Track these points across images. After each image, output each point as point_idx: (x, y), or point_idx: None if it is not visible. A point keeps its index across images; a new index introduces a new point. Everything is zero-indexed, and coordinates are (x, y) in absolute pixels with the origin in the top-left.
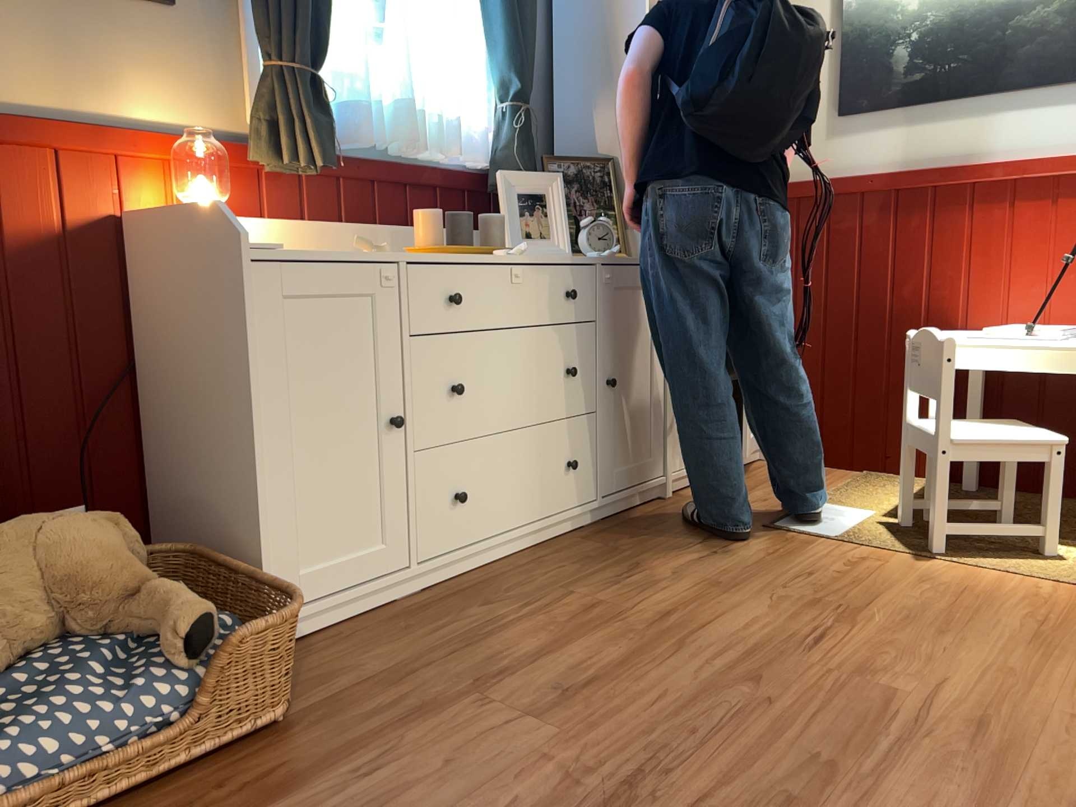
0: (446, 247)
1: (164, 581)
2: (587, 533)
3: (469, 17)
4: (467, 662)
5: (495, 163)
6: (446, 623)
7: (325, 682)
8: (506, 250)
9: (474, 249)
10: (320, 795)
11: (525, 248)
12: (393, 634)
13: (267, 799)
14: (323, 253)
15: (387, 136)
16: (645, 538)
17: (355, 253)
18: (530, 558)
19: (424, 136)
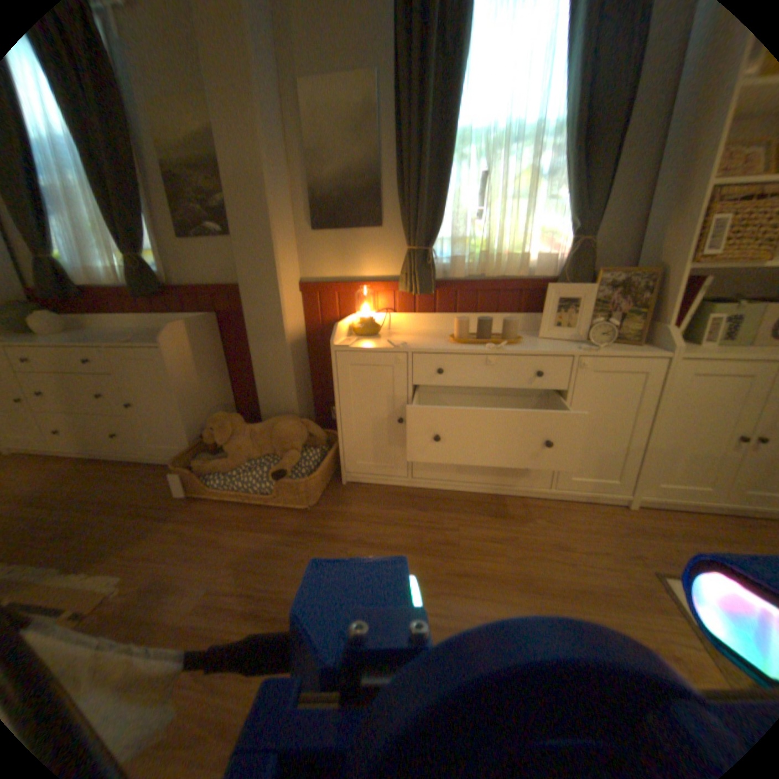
0: (459, 340)
1: (295, 451)
2: (534, 504)
3: (560, 181)
4: (371, 530)
5: (561, 274)
6: (397, 508)
7: (336, 505)
8: (490, 346)
9: (478, 341)
10: (275, 541)
11: (501, 347)
12: (378, 500)
13: (270, 531)
14: (378, 345)
15: (479, 269)
16: (555, 527)
17: (395, 345)
18: (480, 500)
19: (510, 264)
